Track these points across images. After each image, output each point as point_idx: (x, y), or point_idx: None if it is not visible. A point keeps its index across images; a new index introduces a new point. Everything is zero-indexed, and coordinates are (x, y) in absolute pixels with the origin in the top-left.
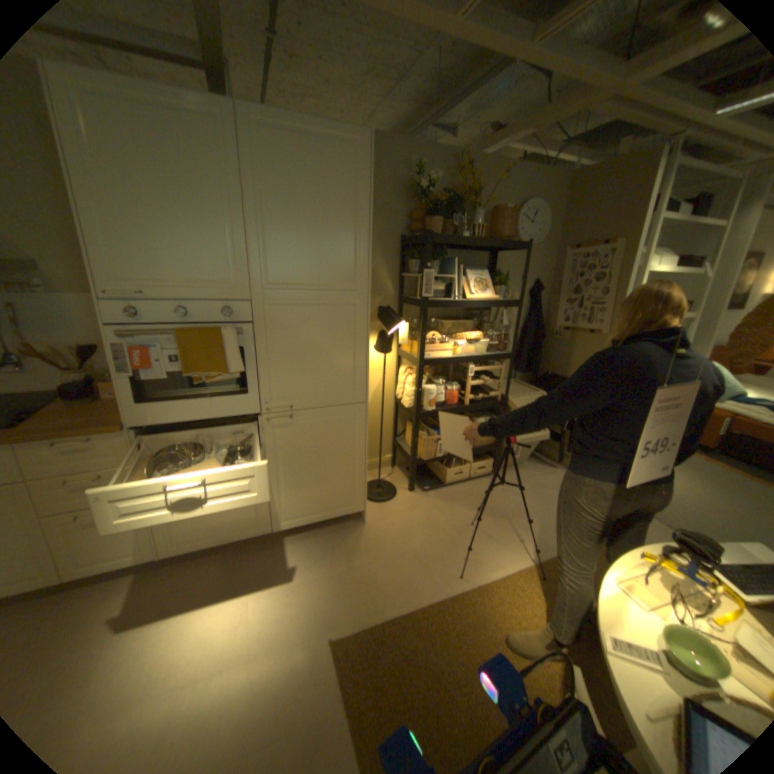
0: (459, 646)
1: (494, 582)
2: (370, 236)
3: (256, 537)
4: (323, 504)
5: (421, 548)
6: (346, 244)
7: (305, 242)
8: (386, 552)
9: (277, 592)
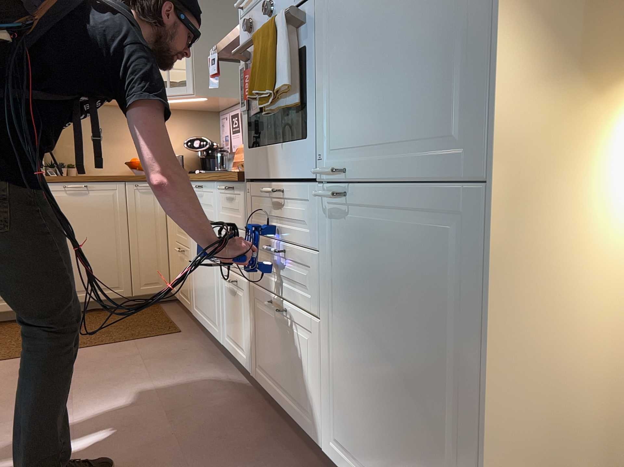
0: None
1: None
2: None
3: (312, 442)
4: None
5: None
6: None
7: None
8: None
9: None
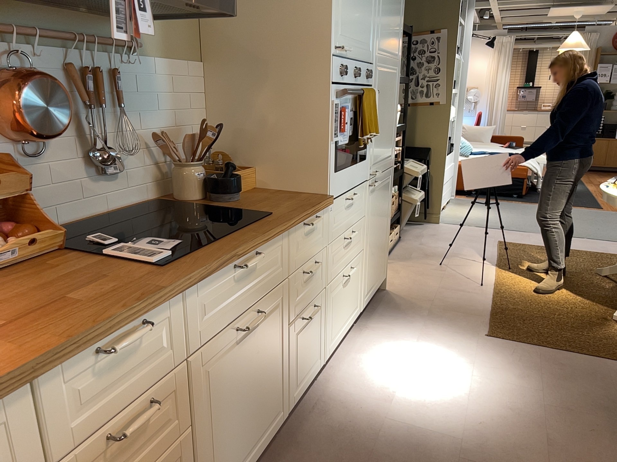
0: (526, 304)
1: (493, 279)
2: (403, 15)
3: (356, 317)
4: (376, 273)
5: (438, 284)
6: (398, 21)
7: (390, 15)
8: (426, 294)
9: (416, 338)
